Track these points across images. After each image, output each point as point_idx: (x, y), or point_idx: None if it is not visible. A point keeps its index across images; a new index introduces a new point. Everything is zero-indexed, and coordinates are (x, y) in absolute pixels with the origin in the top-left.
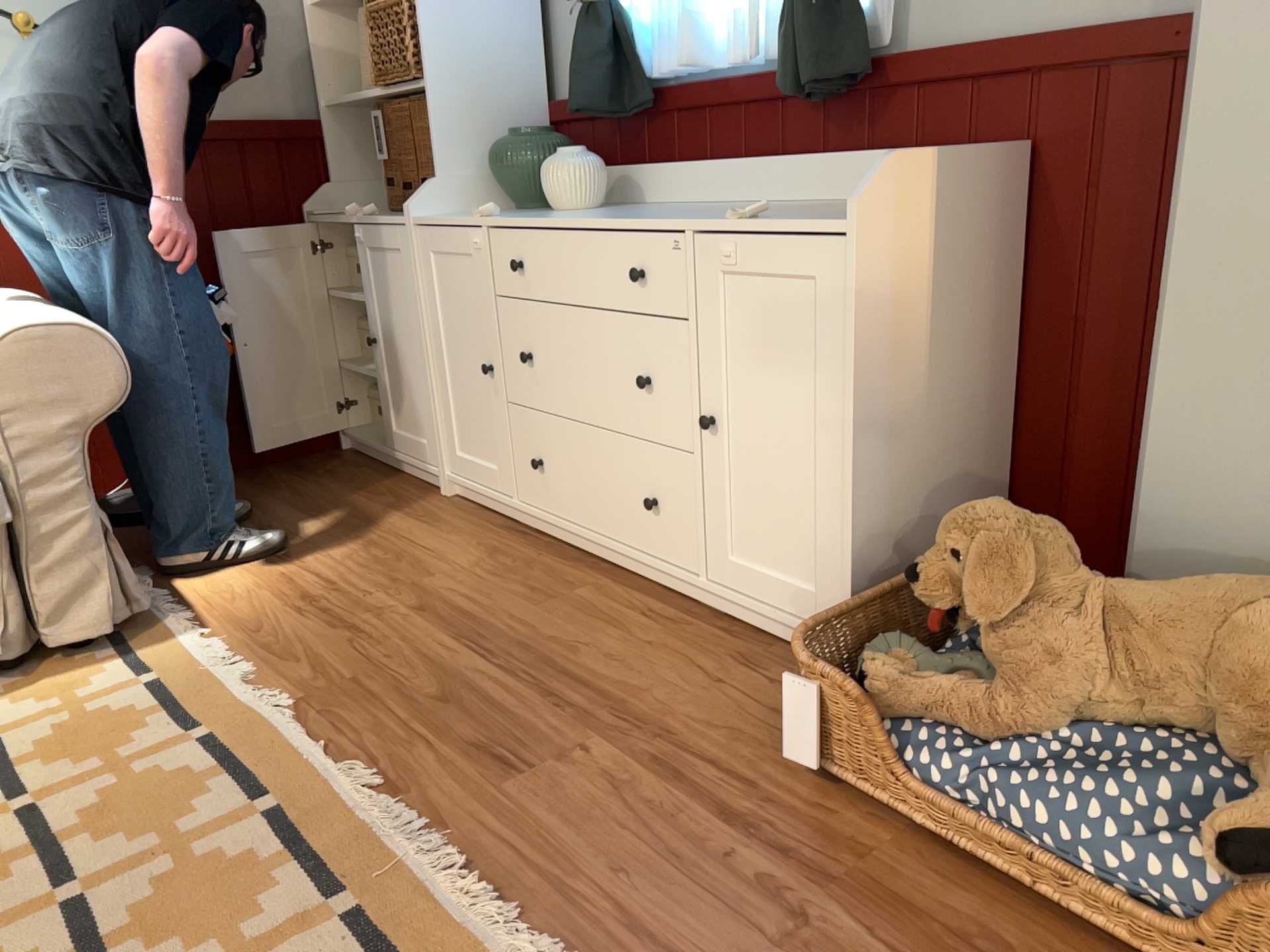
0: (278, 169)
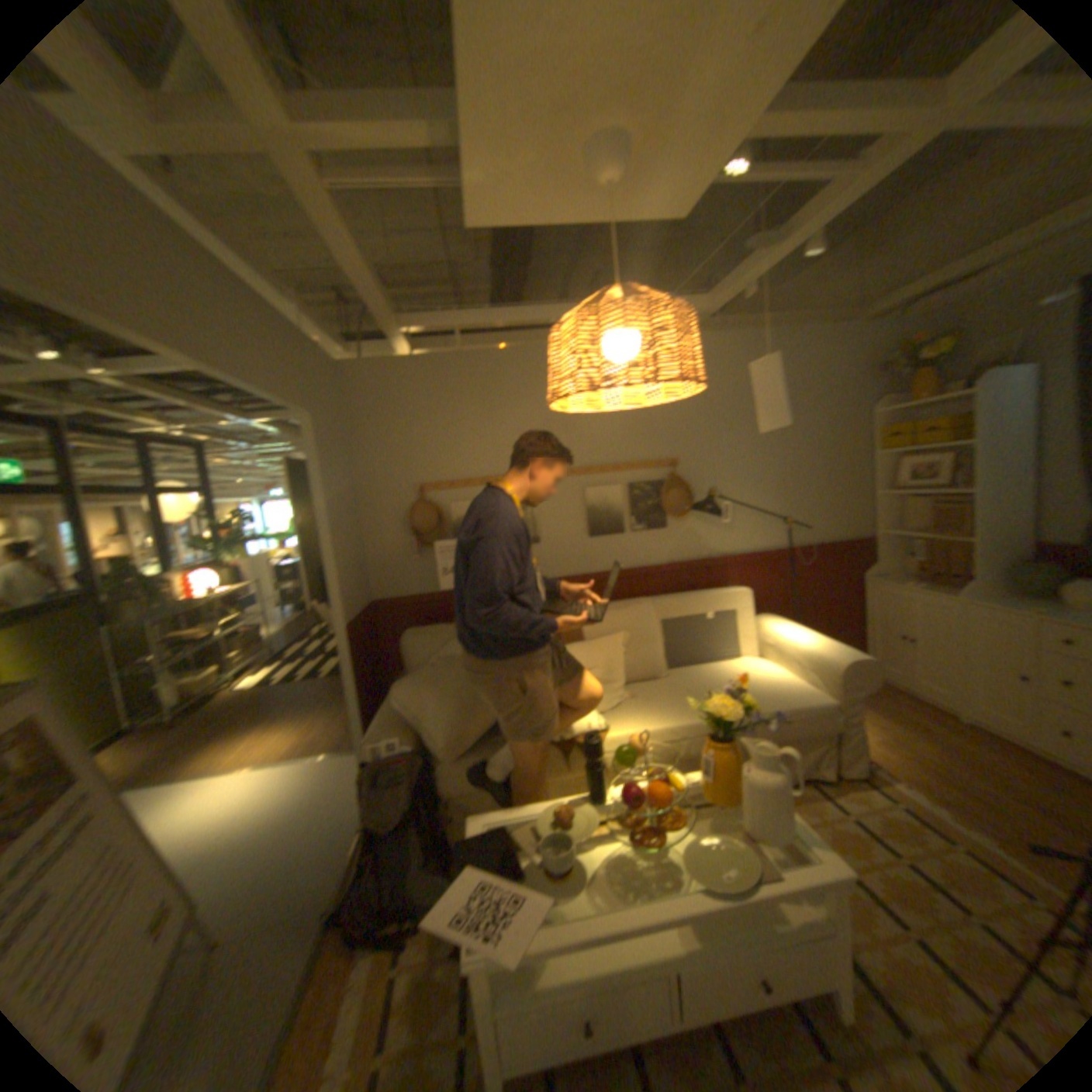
0: (856, 558)
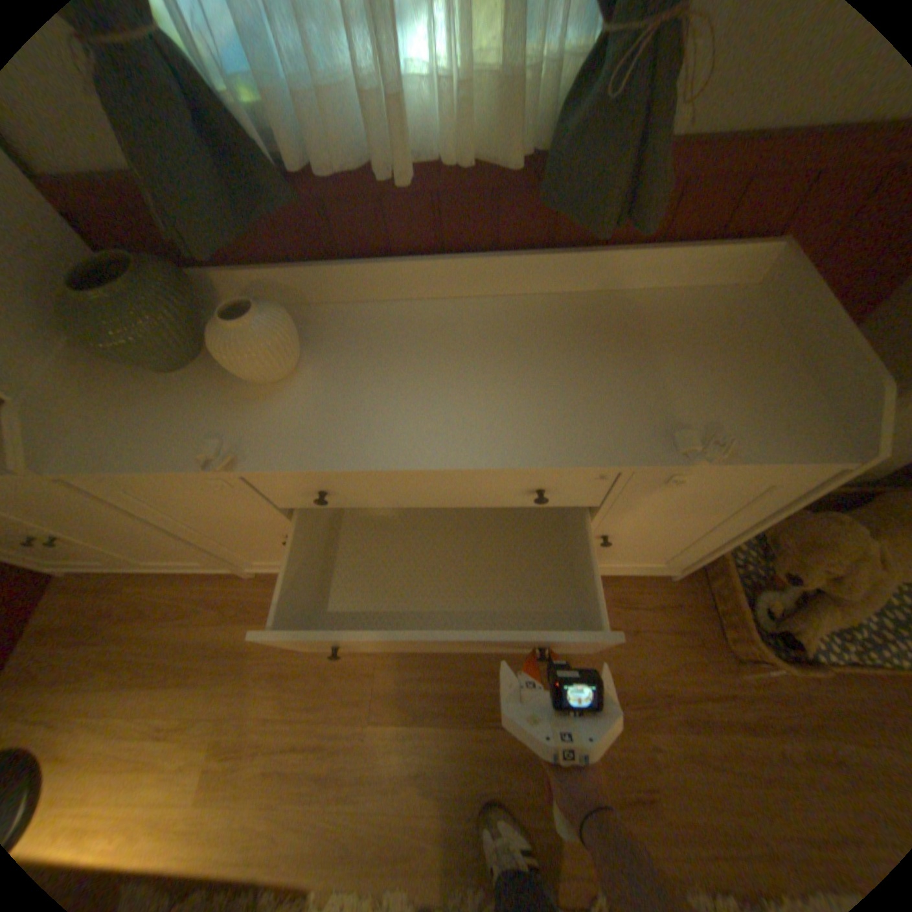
0: None
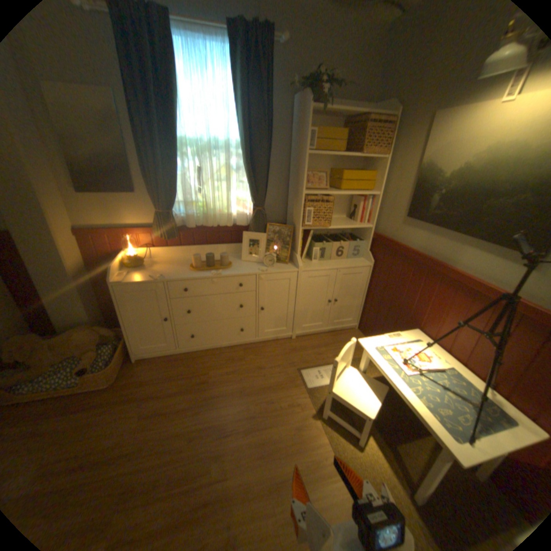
0: None
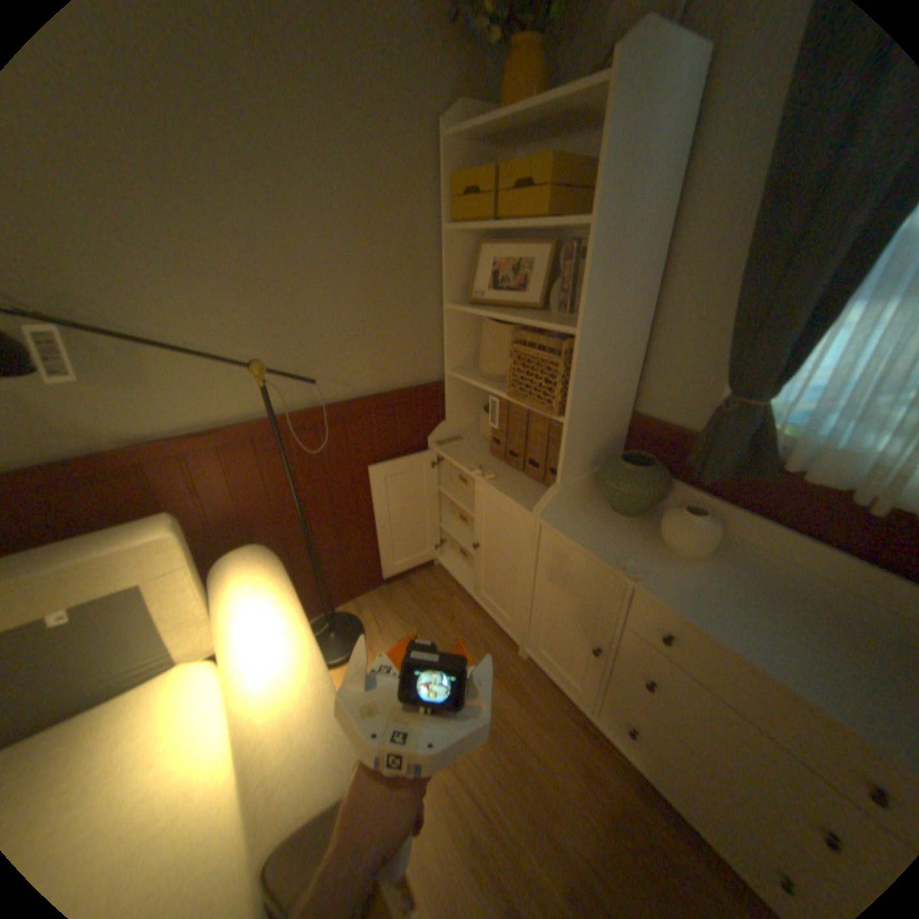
0: (416, 413)
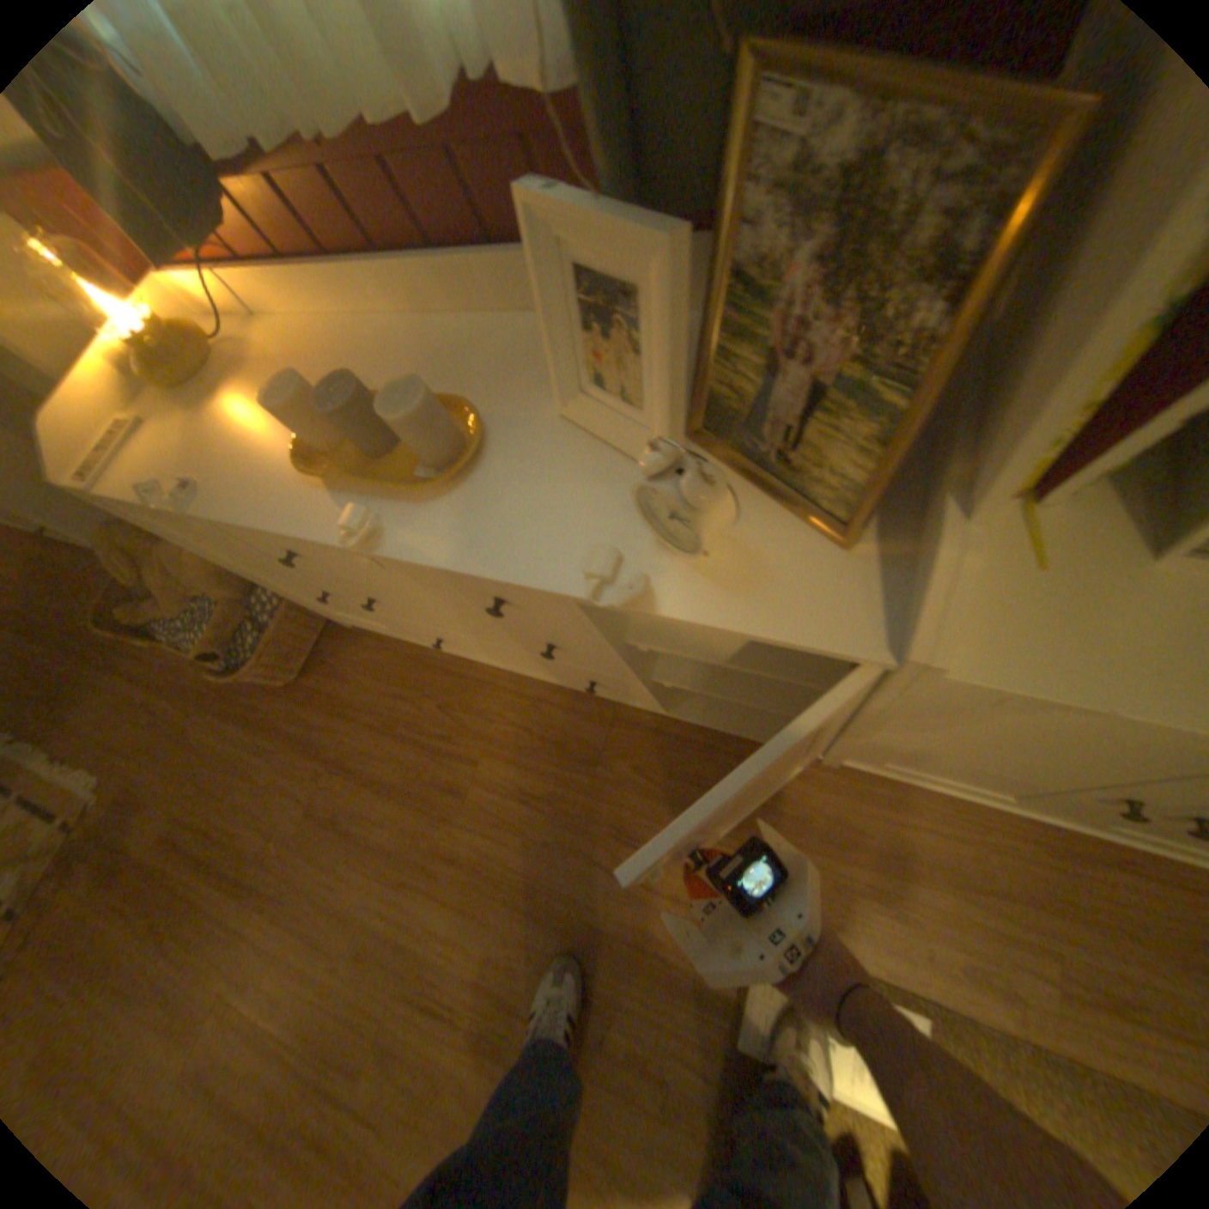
0: None
